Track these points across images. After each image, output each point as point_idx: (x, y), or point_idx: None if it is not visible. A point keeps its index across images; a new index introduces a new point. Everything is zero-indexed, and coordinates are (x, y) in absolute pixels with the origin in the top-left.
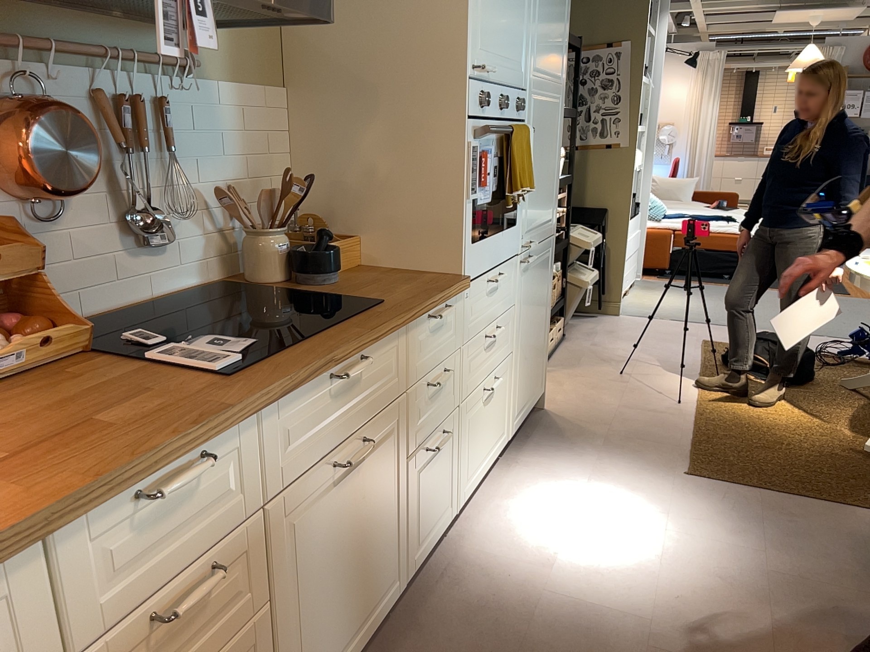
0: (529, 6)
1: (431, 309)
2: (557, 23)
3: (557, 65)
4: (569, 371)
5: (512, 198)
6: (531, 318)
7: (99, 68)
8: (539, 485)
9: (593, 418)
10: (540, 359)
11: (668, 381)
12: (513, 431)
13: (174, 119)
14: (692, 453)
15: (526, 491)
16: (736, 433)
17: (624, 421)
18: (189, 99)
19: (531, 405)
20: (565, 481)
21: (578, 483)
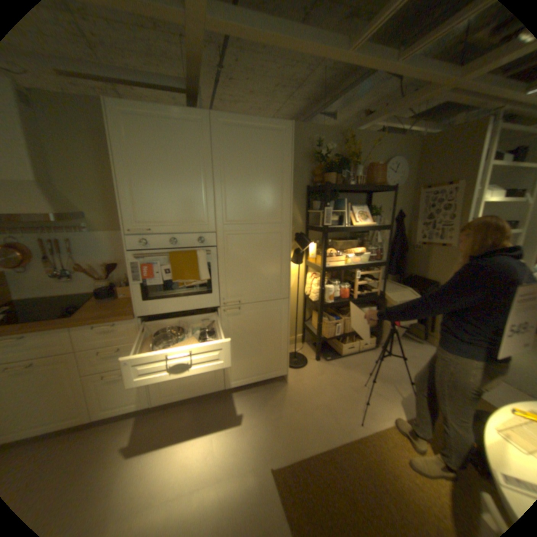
0: (208, 193)
1: (87, 326)
2: (264, 193)
3: (270, 214)
4: (339, 370)
5: (182, 284)
6: (250, 337)
7: (44, 232)
8: (211, 419)
9: (297, 403)
10: (273, 358)
11: (385, 409)
12: (229, 386)
13: (75, 244)
14: (301, 464)
15: (202, 418)
16: (355, 475)
17: (309, 416)
18: (83, 238)
19: (260, 378)
20: (221, 426)
21: (224, 431)
